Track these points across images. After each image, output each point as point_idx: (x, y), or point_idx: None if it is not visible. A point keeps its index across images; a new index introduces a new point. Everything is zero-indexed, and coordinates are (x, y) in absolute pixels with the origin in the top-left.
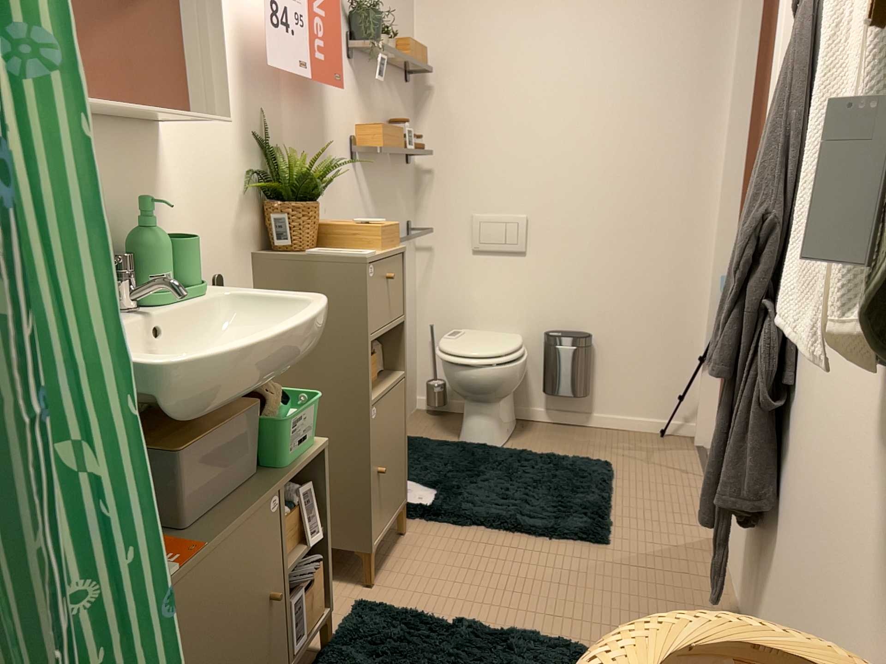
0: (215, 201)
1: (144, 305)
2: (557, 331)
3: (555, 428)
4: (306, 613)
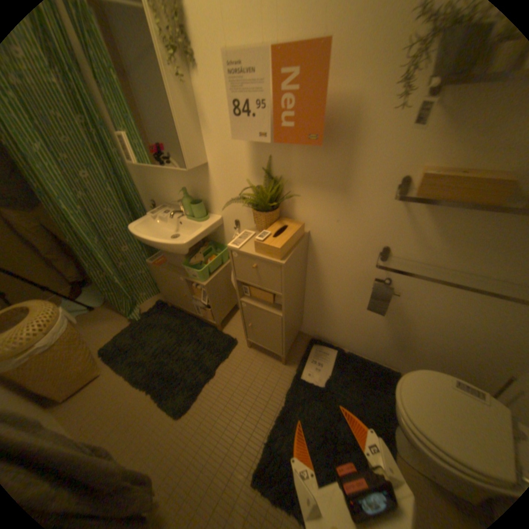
0: (233, 193)
1: (185, 216)
2: None
3: None
4: (202, 313)
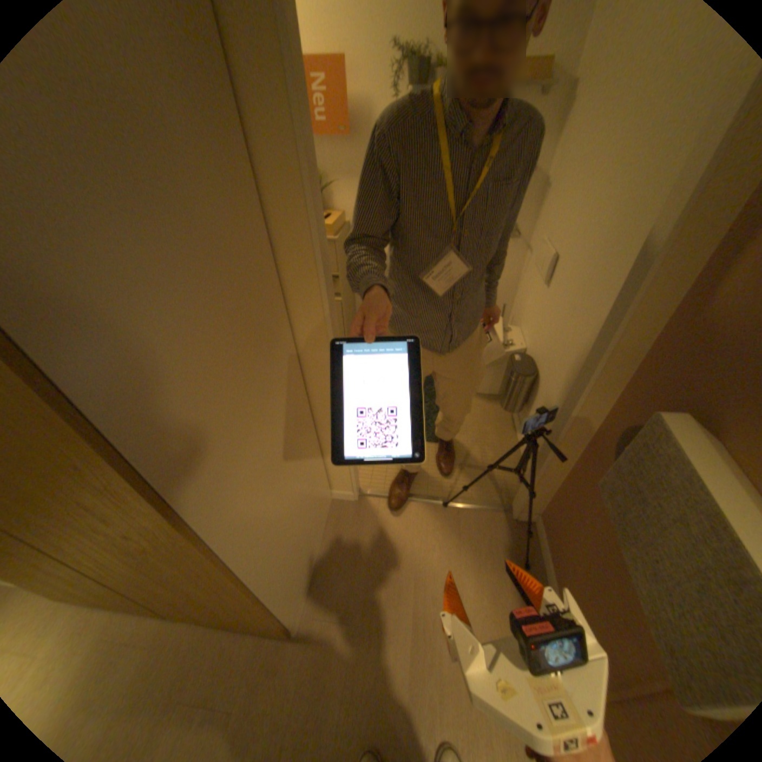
0: None
1: None
2: (530, 358)
3: (503, 415)
4: None
